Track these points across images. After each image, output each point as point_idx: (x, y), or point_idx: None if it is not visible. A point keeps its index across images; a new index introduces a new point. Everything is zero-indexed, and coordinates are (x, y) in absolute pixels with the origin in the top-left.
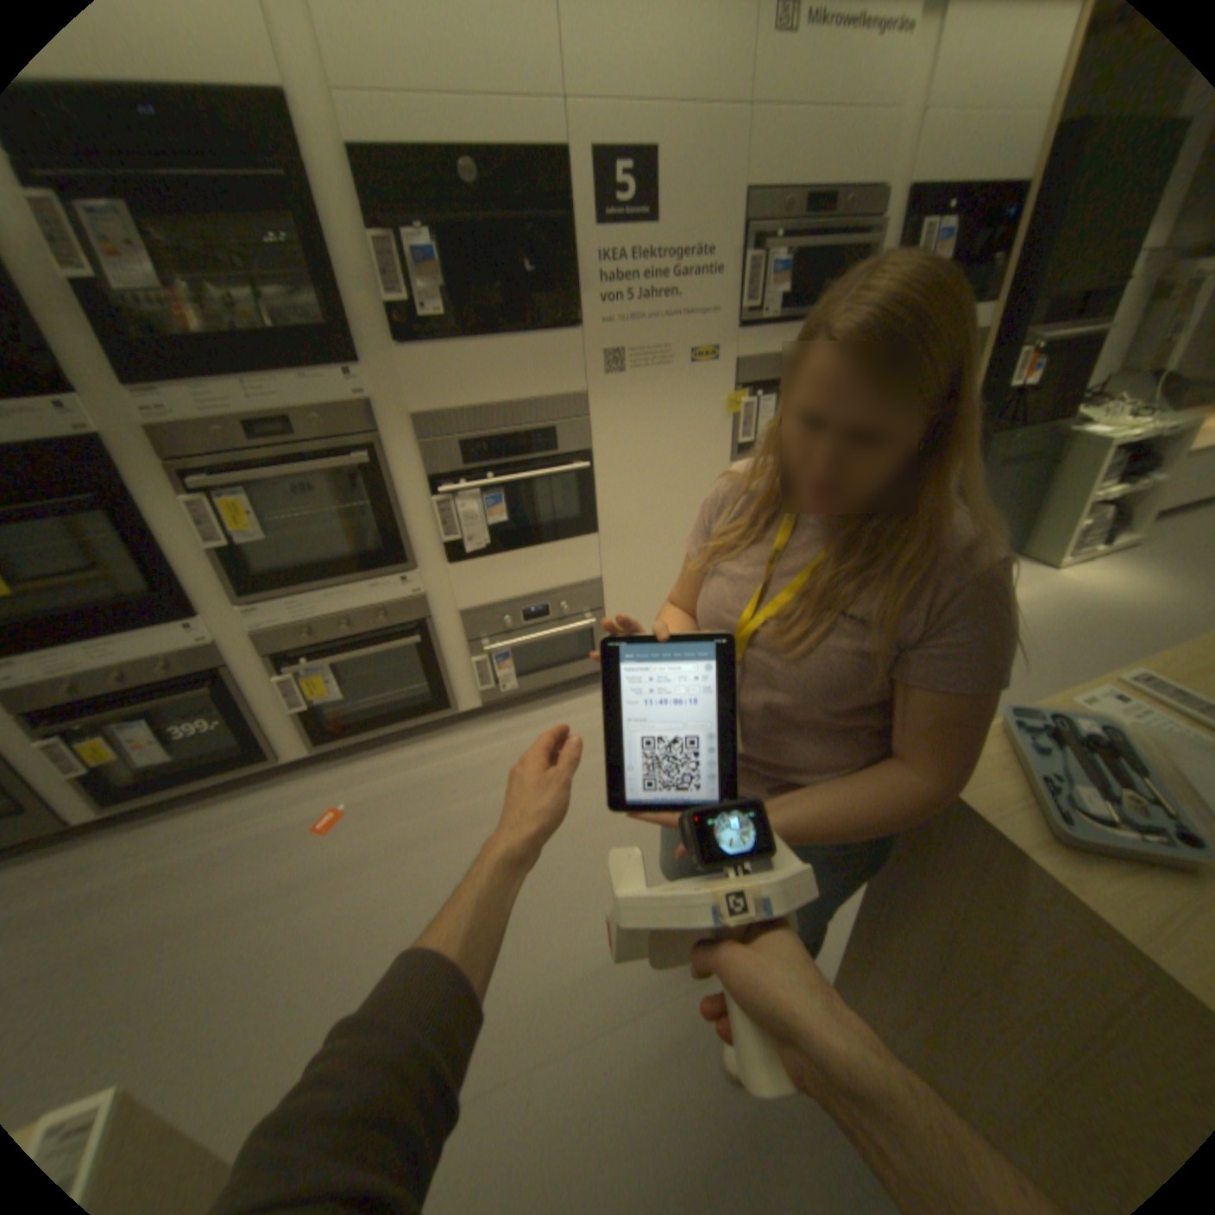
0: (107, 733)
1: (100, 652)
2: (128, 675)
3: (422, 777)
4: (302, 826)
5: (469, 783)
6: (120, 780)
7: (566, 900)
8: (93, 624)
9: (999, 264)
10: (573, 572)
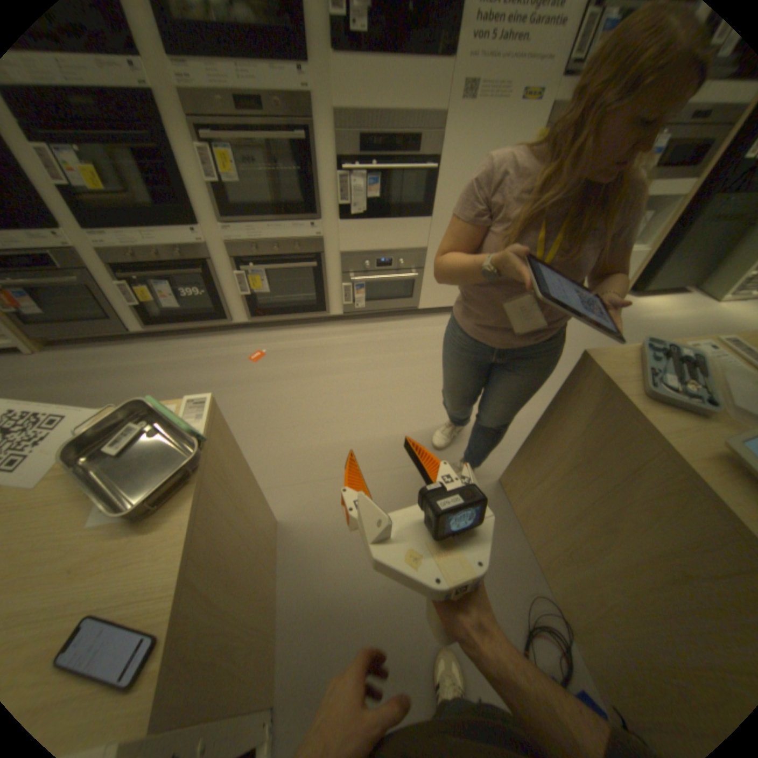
0: (147, 284)
1: (146, 236)
2: (159, 252)
3: (306, 345)
4: (243, 356)
5: (331, 352)
6: (152, 313)
7: (376, 414)
8: (143, 217)
9: None
10: (410, 240)
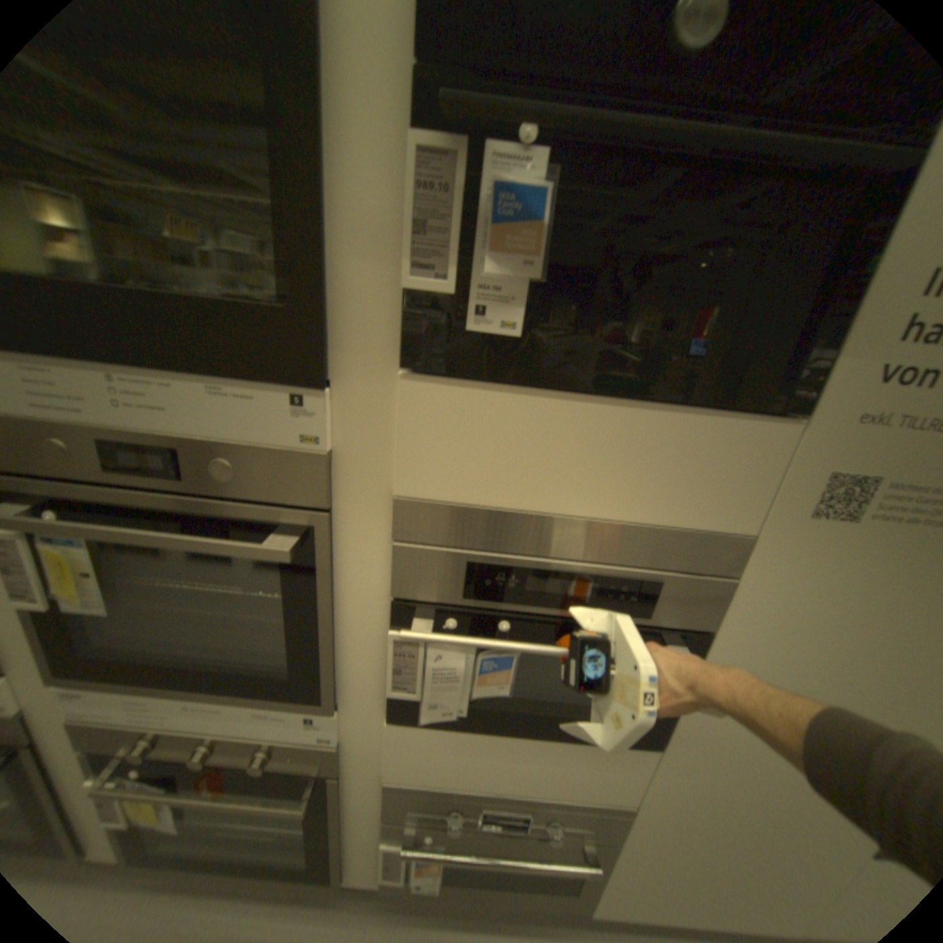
0: None
1: None
2: None
3: None
4: None
5: None
6: None
7: None
8: None
9: None
10: (594, 791)
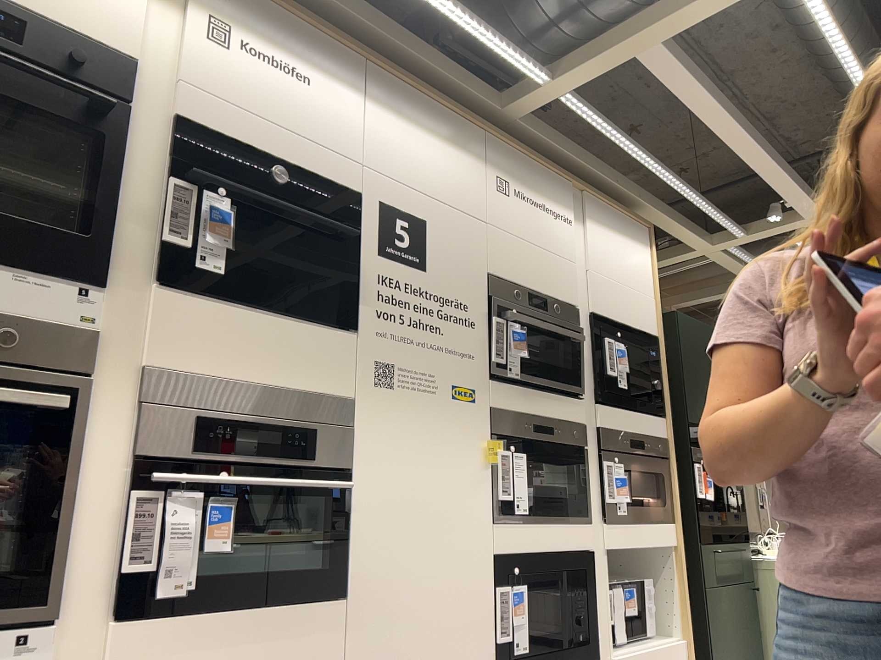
0: None
1: None
2: None
3: None
4: None
5: None
6: None
7: None
8: None
9: (659, 386)
10: None
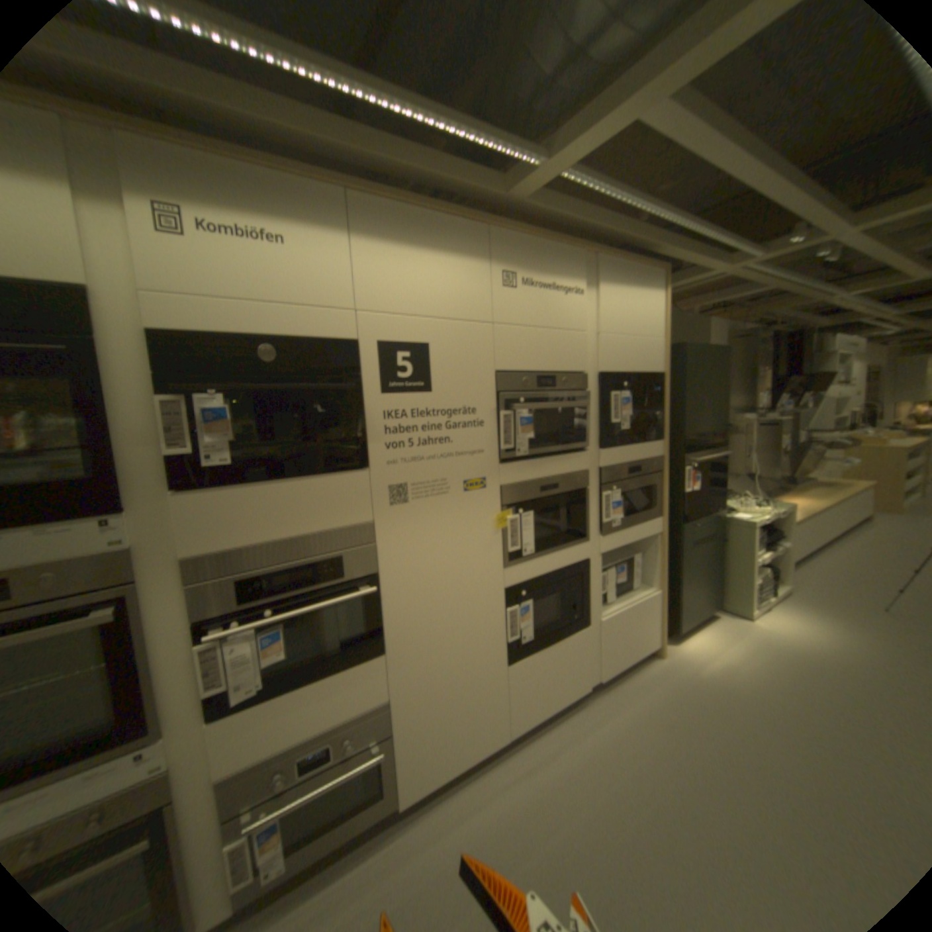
0: None
1: None
2: None
3: None
4: None
5: None
6: None
7: None
8: None
9: (660, 418)
10: (359, 702)
